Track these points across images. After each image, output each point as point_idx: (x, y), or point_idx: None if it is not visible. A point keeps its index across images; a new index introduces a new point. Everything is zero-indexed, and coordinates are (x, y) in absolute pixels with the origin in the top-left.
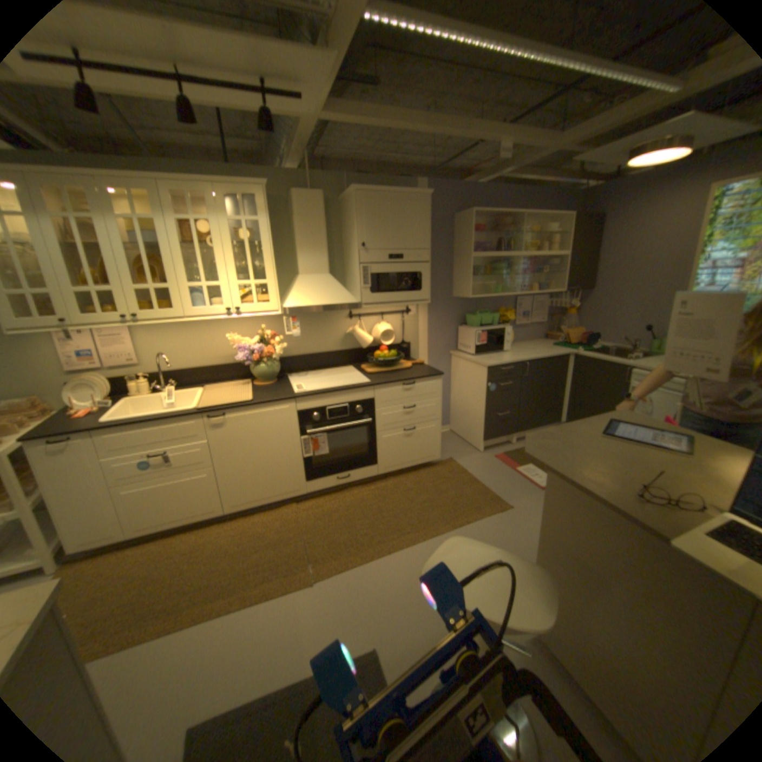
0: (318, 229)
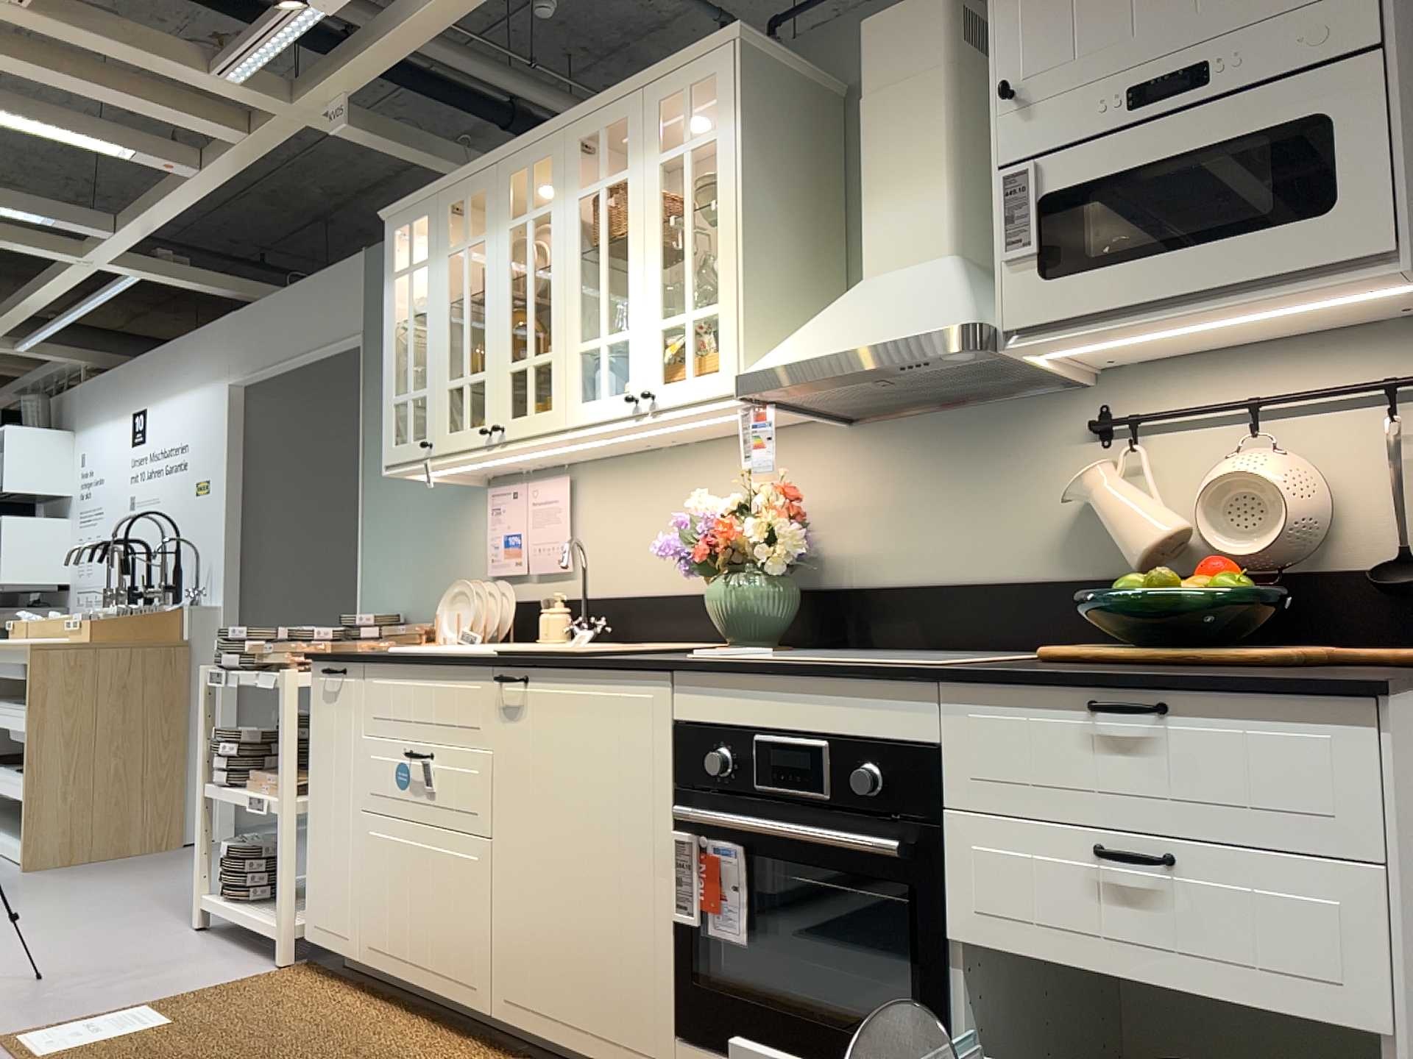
0: (920, 109)
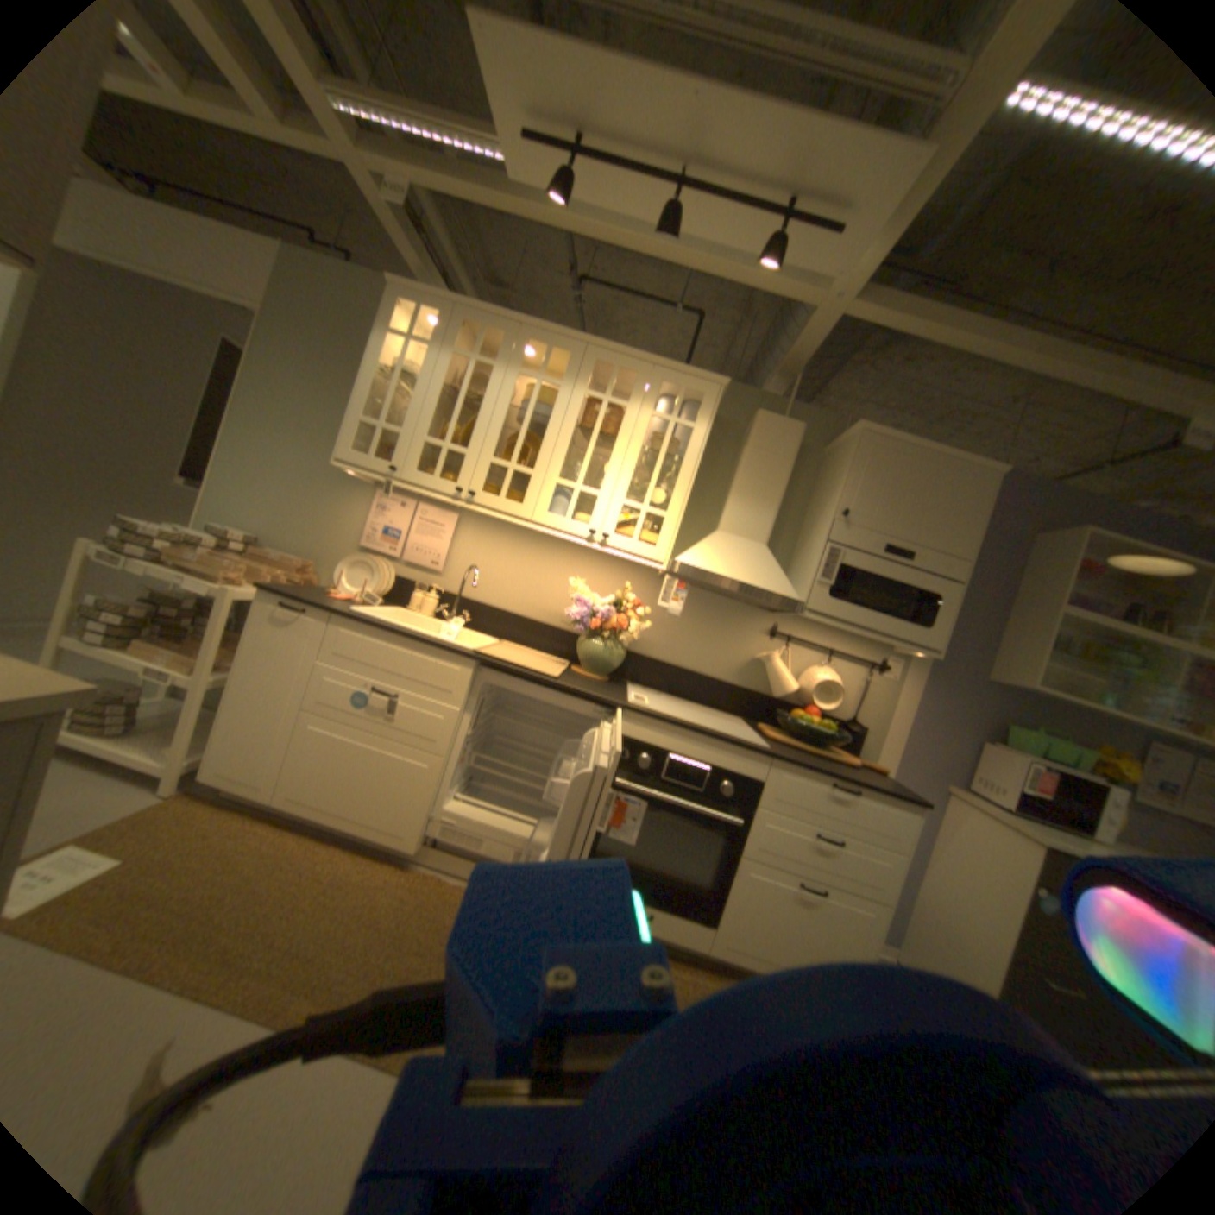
0: (775, 473)
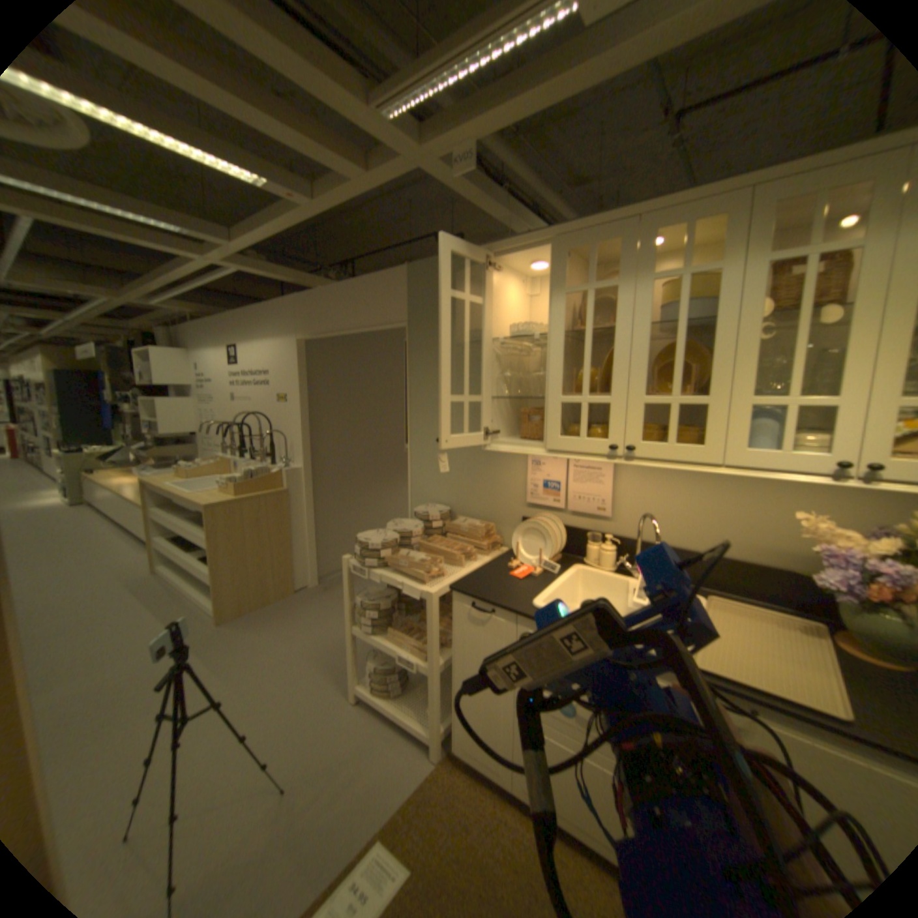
0: None
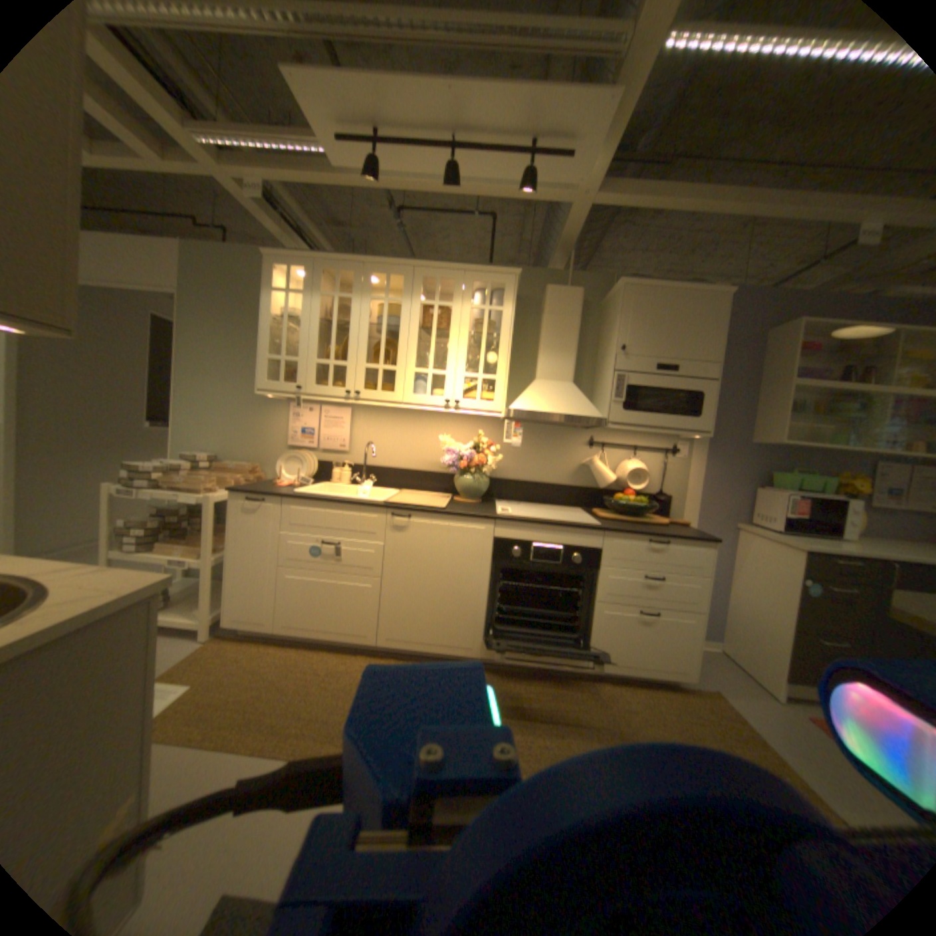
0: (567, 328)
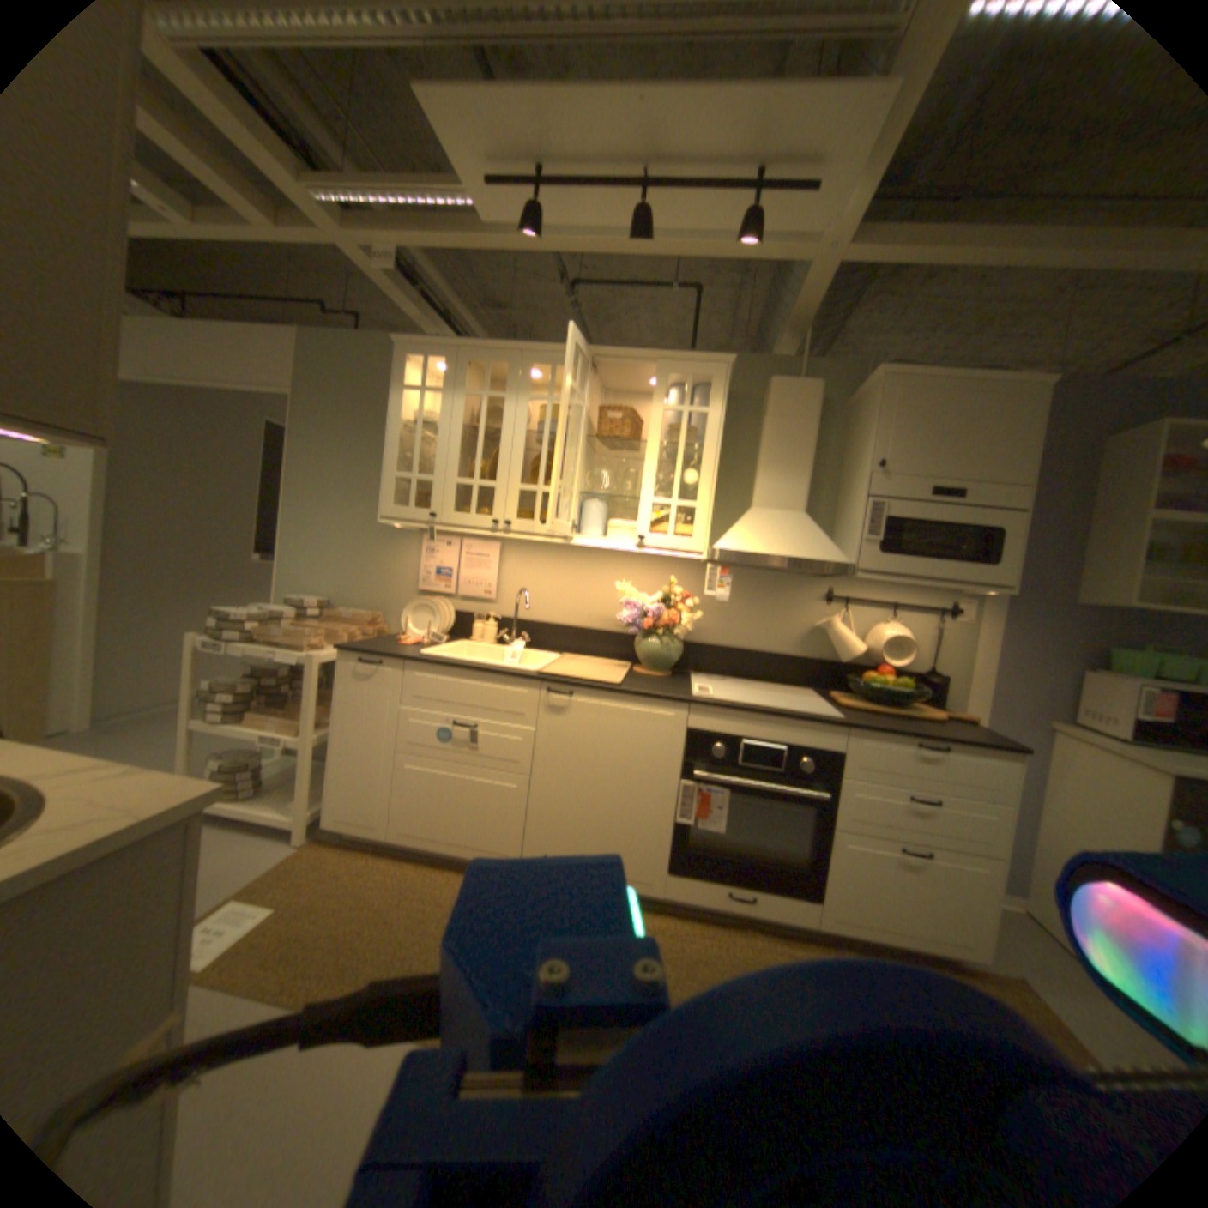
0: (800, 436)
